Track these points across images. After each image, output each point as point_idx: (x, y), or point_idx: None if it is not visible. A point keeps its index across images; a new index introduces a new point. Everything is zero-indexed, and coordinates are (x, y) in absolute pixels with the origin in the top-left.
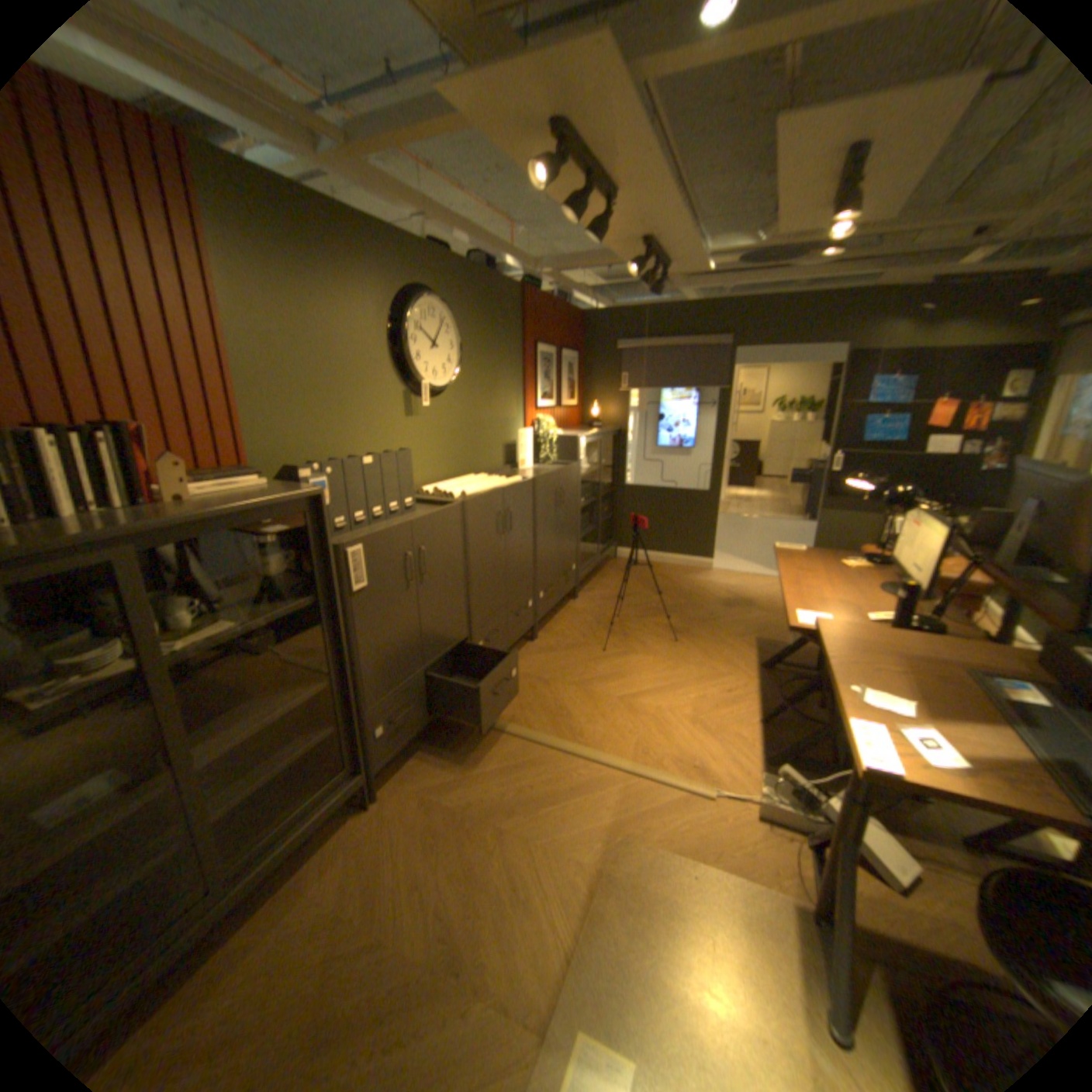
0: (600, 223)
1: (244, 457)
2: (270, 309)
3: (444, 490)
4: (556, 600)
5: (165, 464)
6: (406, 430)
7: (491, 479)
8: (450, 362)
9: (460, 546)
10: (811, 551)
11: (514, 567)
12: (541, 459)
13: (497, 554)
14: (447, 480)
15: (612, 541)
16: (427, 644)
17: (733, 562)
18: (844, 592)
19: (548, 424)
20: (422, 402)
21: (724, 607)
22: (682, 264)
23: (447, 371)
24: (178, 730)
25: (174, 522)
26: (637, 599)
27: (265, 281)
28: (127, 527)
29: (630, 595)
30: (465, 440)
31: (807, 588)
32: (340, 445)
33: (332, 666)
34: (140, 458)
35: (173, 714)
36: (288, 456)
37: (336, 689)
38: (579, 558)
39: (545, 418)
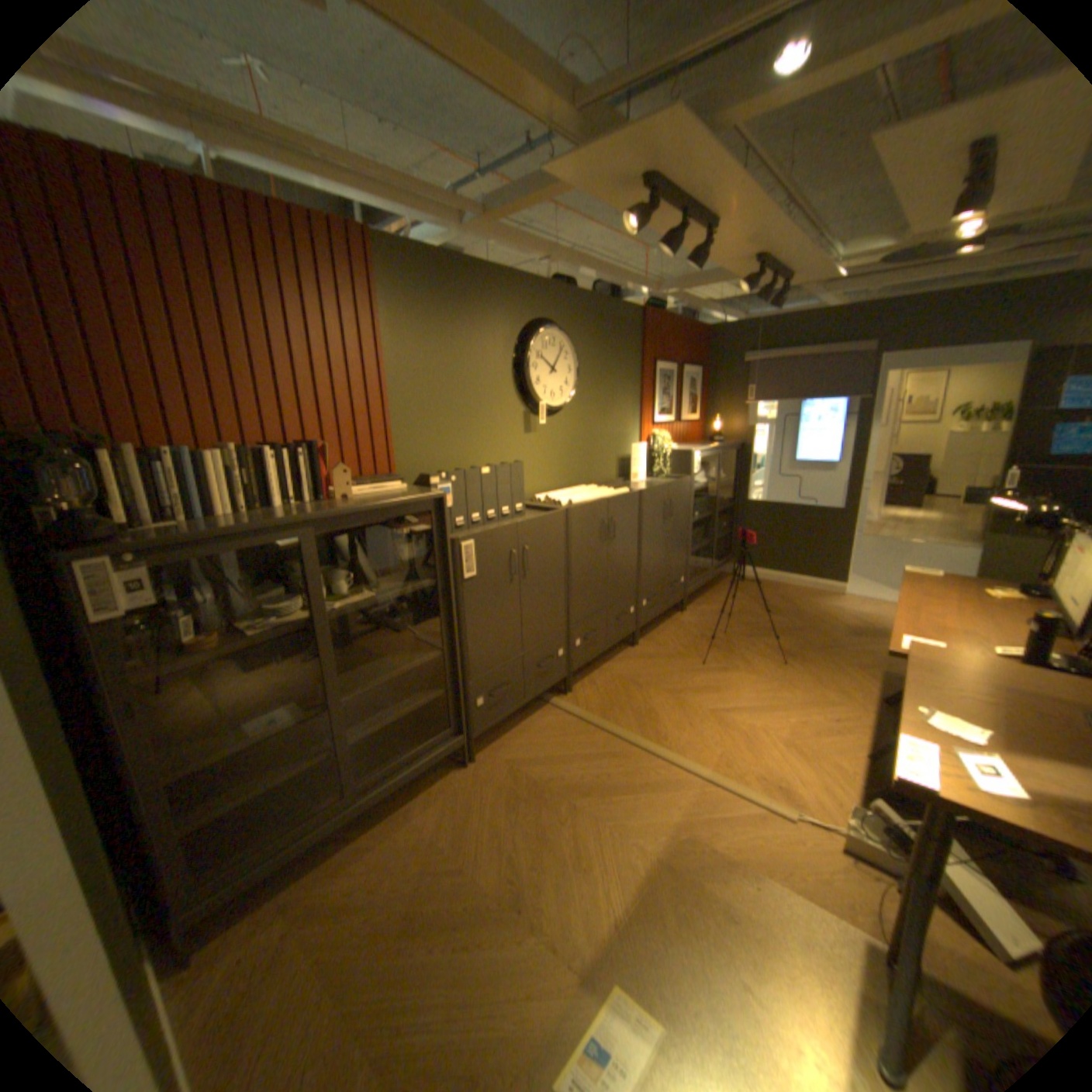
0: (708, 247)
1: (394, 467)
2: (420, 351)
3: (554, 498)
4: (662, 610)
5: (339, 471)
6: (524, 445)
7: (600, 489)
8: (568, 384)
9: (562, 548)
10: (950, 578)
11: (617, 573)
12: (655, 472)
13: (599, 559)
14: (560, 490)
15: (732, 557)
16: (527, 632)
17: (875, 589)
18: (976, 623)
19: (664, 438)
20: (540, 420)
21: (852, 635)
22: (817, 271)
23: (565, 392)
24: (333, 666)
25: (340, 513)
26: (751, 618)
27: (418, 329)
28: (311, 514)
29: (744, 613)
30: (579, 454)
31: (928, 615)
32: (468, 458)
33: (446, 639)
34: (324, 466)
35: (331, 654)
36: (427, 466)
37: (447, 658)
38: (689, 571)
39: (662, 432)
